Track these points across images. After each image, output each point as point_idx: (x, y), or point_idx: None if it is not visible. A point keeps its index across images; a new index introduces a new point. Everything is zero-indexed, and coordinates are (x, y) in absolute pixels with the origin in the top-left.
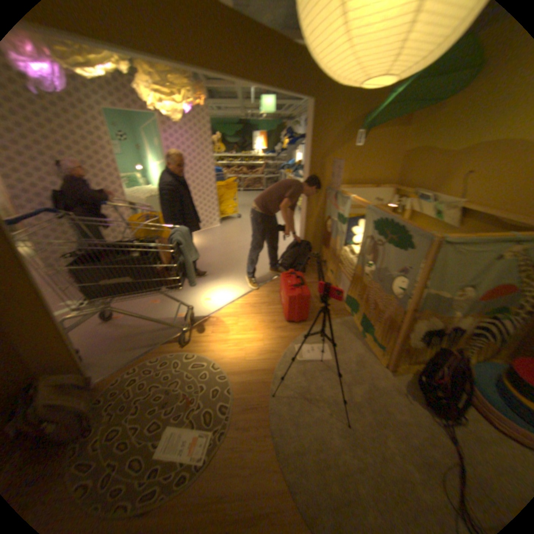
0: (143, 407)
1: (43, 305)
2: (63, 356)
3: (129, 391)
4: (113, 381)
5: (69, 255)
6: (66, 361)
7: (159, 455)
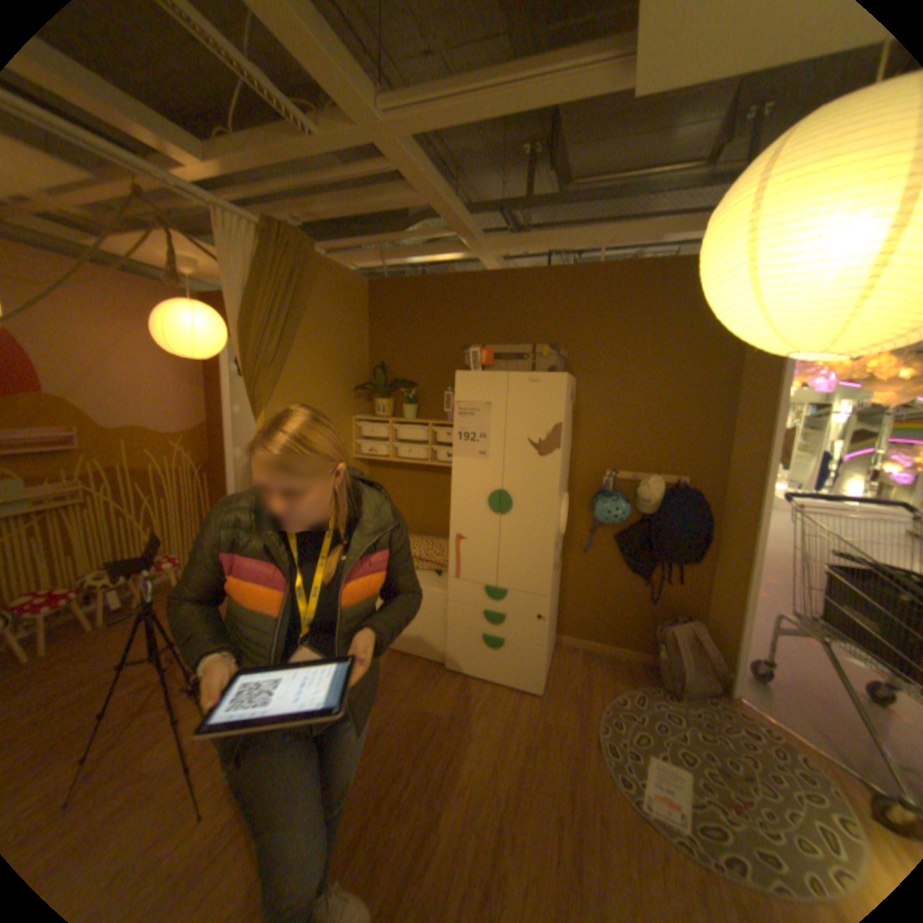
0: (719, 752)
1: (751, 571)
2: (735, 634)
3: (740, 736)
4: (751, 718)
5: (844, 555)
6: (734, 642)
7: (655, 766)
